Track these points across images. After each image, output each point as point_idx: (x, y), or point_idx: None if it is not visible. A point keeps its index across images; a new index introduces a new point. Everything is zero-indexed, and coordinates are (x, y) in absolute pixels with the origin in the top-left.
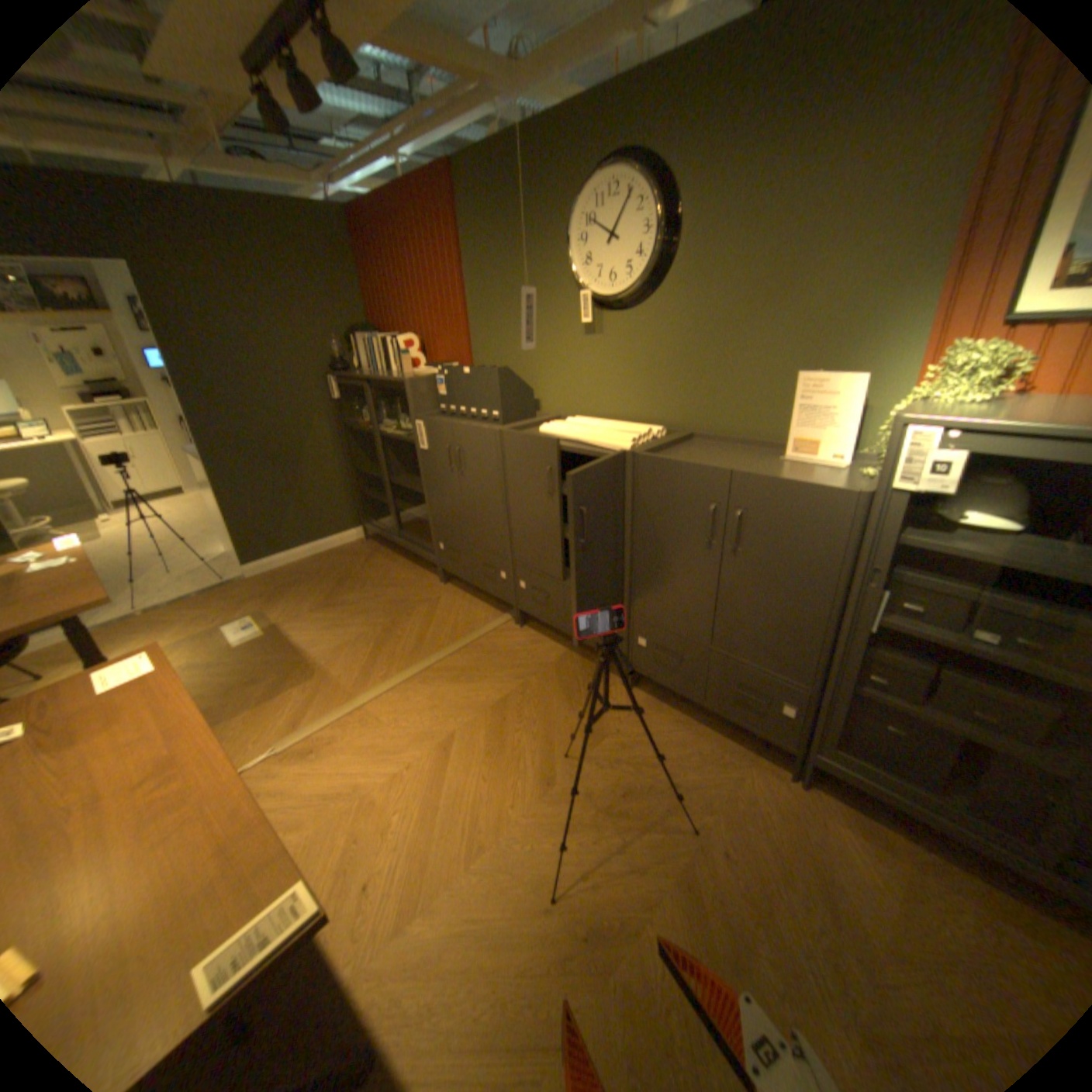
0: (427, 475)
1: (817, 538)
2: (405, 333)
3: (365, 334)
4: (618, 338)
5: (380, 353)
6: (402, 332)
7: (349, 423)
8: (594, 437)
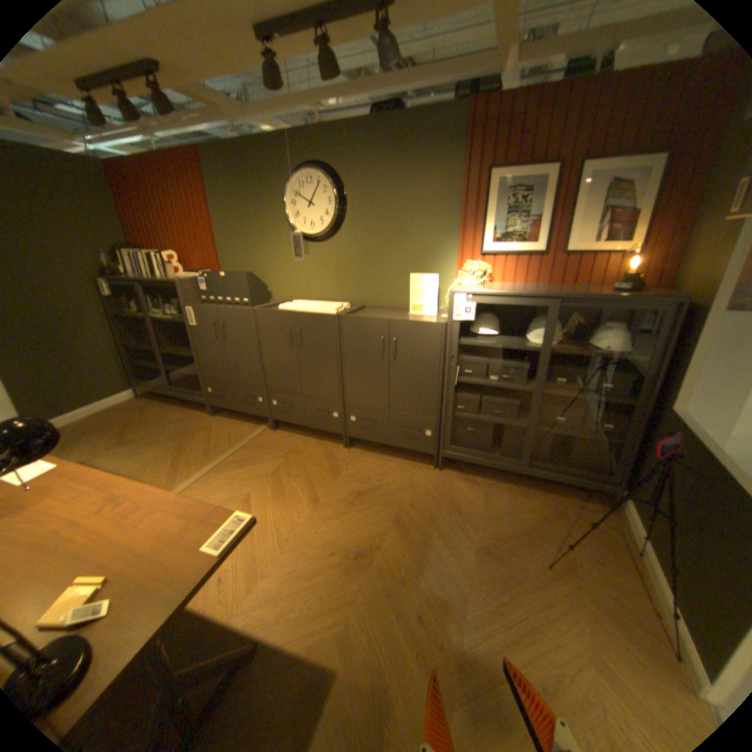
0: (195, 343)
1: (428, 347)
2: (161, 250)
3: (128, 250)
4: (317, 257)
5: (143, 263)
6: (159, 249)
7: (116, 313)
8: (313, 310)
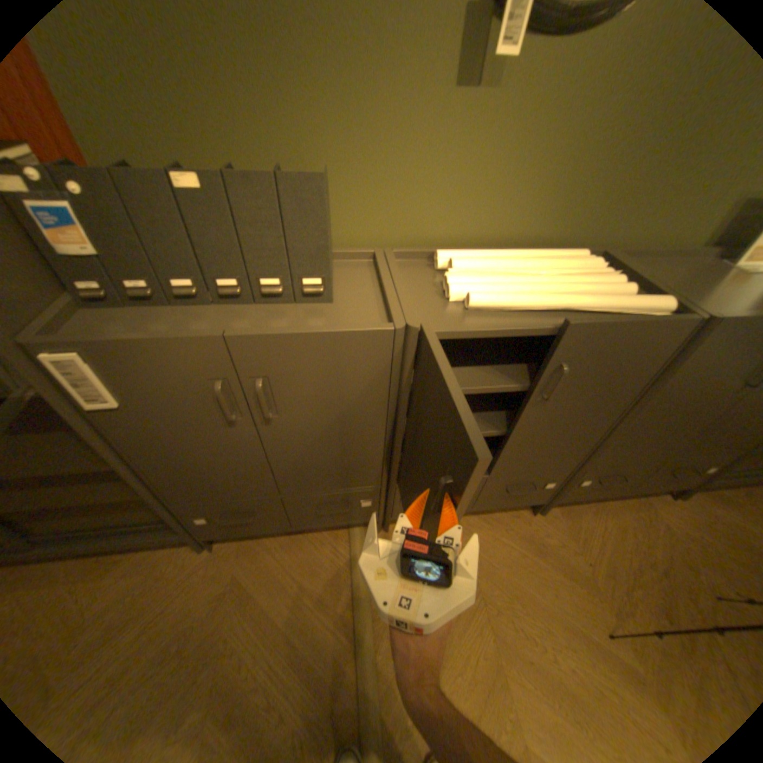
0: (123, 447)
1: None
2: None
3: None
4: (529, 98)
5: None
6: None
7: None
8: (600, 298)
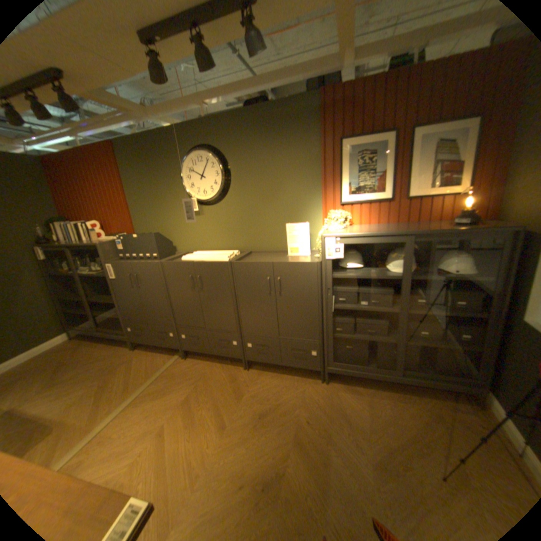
0: (115, 292)
1: (307, 282)
2: (87, 220)
3: (60, 222)
4: (211, 216)
5: (72, 232)
6: (85, 220)
7: (51, 272)
8: (210, 259)
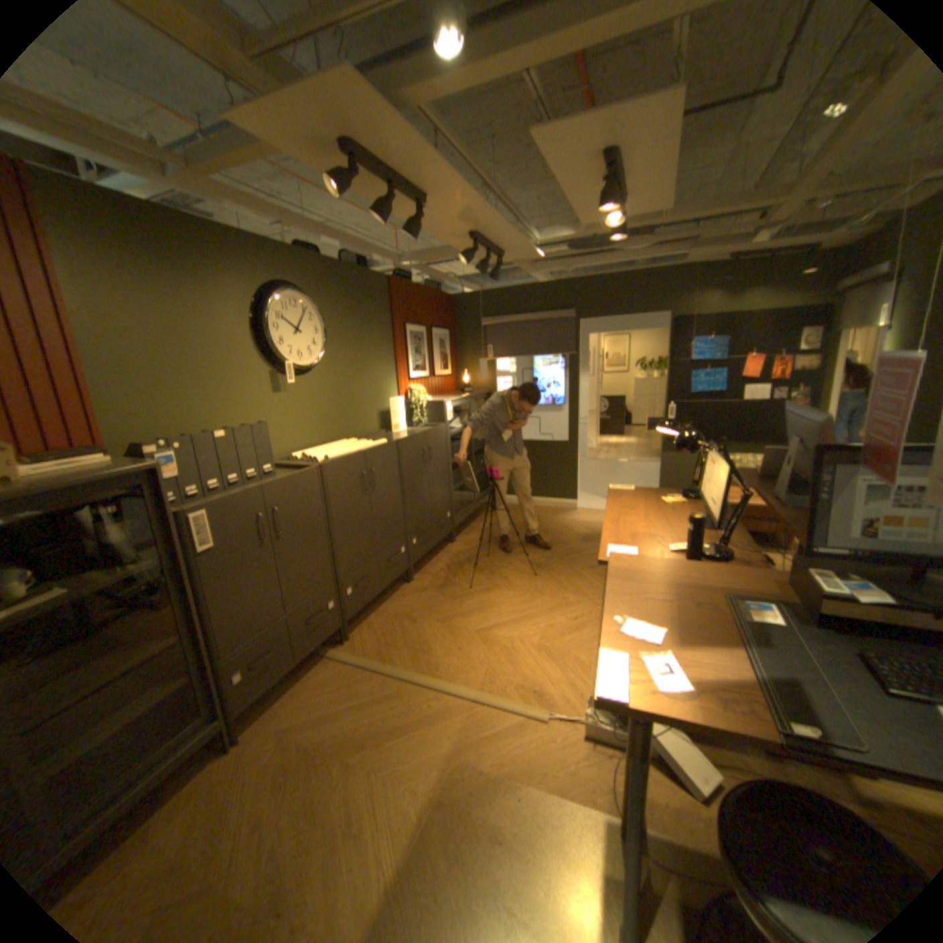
0: (204, 590)
1: (442, 445)
2: None
3: None
4: (298, 394)
5: None
6: None
7: None
8: (366, 445)
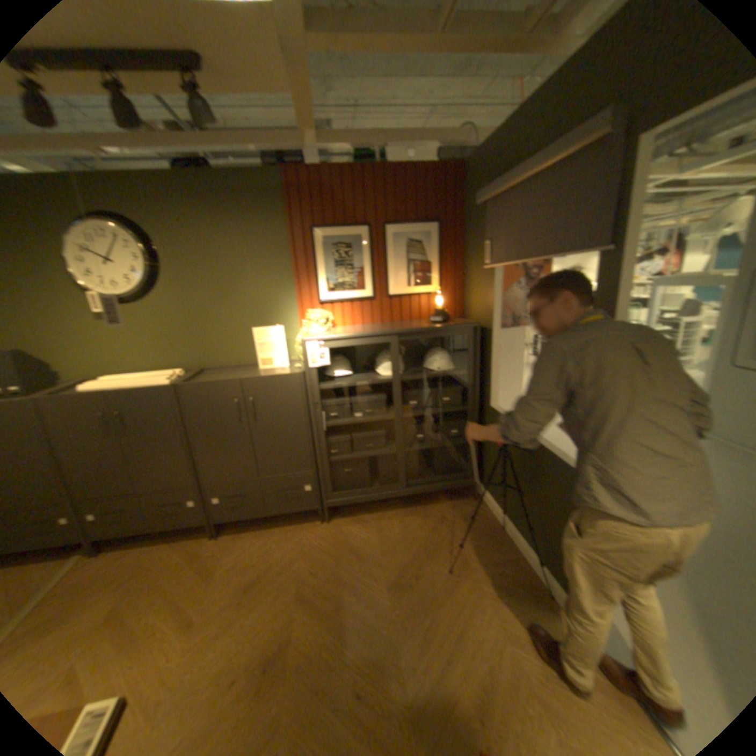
0: None
1: (288, 399)
2: None
3: None
4: (124, 320)
5: None
6: None
7: None
8: (133, 384)
